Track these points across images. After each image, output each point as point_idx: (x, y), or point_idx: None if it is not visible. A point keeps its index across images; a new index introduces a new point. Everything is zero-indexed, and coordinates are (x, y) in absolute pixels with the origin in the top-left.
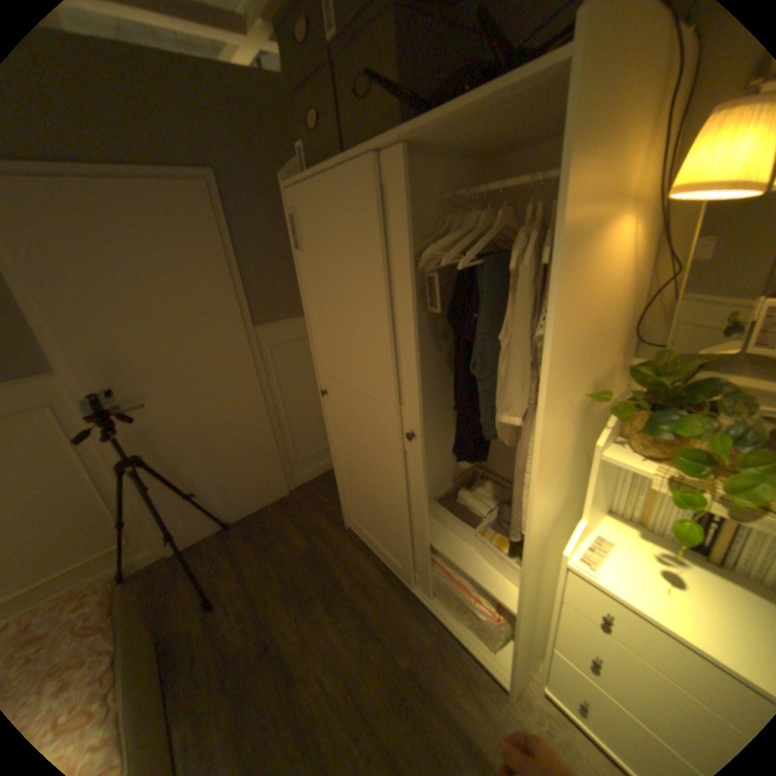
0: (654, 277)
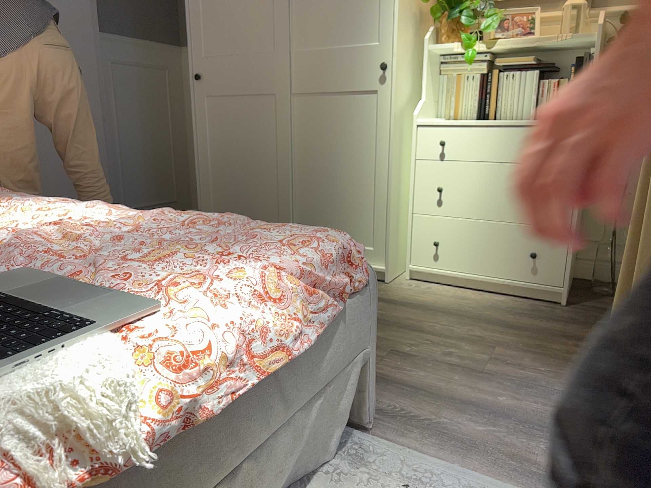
0: None
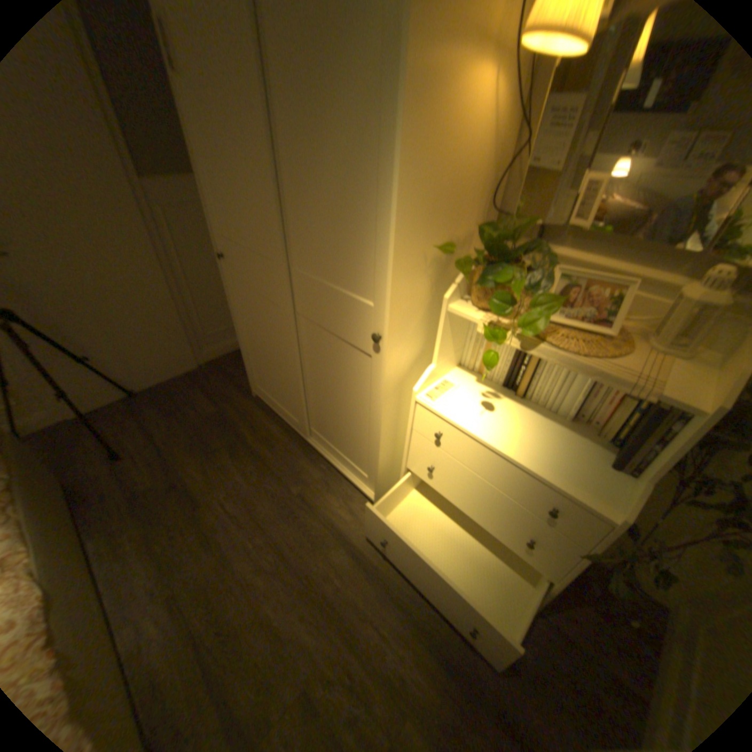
0: (518, 146)
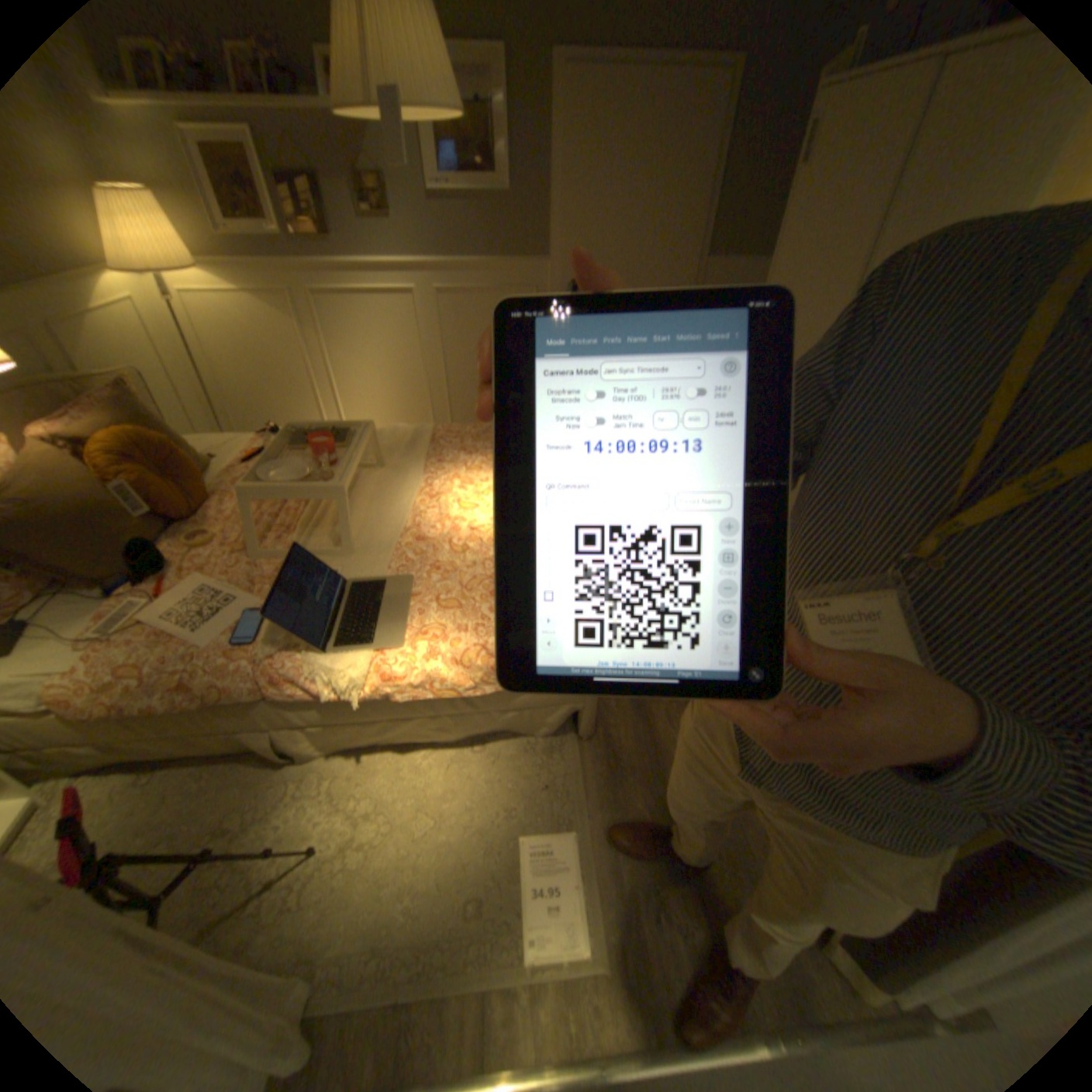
0: None
